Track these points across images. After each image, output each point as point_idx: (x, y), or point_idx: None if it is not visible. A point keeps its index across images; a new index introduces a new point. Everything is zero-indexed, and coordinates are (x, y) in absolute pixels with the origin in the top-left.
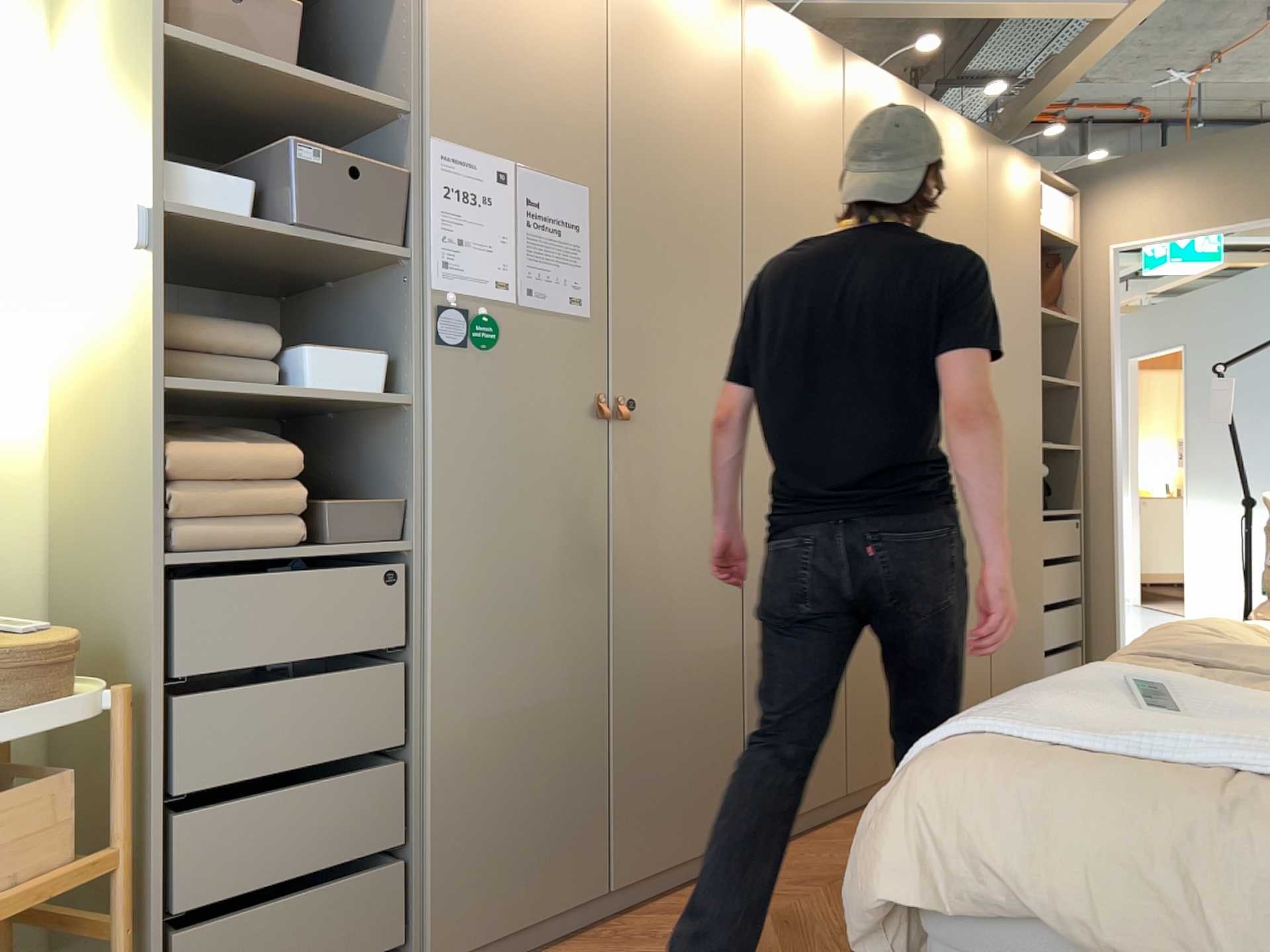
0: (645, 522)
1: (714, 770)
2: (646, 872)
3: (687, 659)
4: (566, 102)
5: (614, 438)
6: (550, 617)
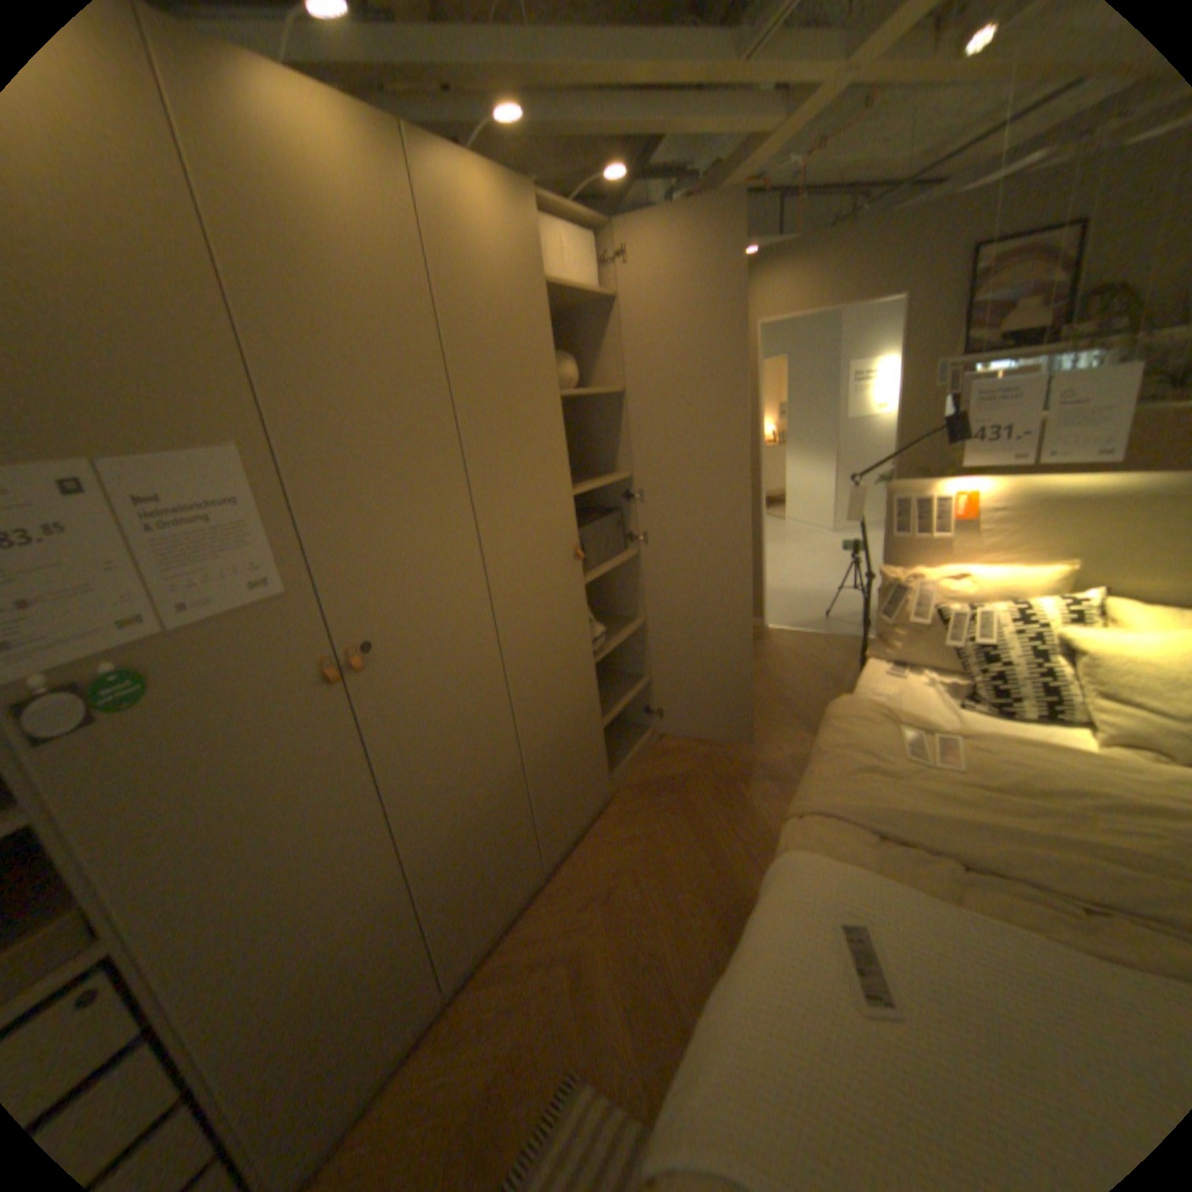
0: (408, 735)
1: (511, 855)
2: (469, 957)
3: (473, 804)
4: (158, 343)
5: (354, 688)
6: (324, 876)
